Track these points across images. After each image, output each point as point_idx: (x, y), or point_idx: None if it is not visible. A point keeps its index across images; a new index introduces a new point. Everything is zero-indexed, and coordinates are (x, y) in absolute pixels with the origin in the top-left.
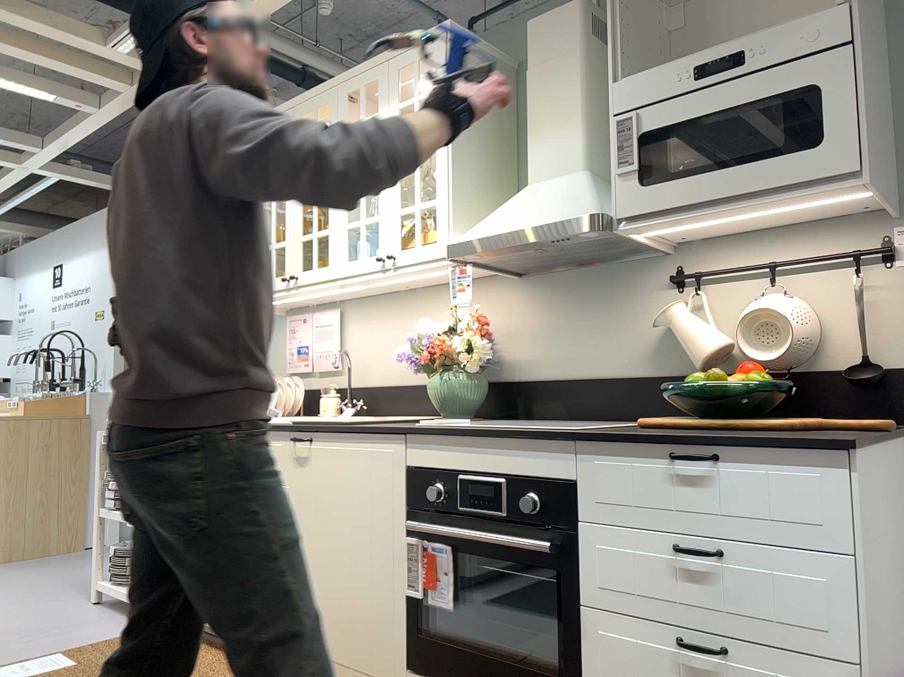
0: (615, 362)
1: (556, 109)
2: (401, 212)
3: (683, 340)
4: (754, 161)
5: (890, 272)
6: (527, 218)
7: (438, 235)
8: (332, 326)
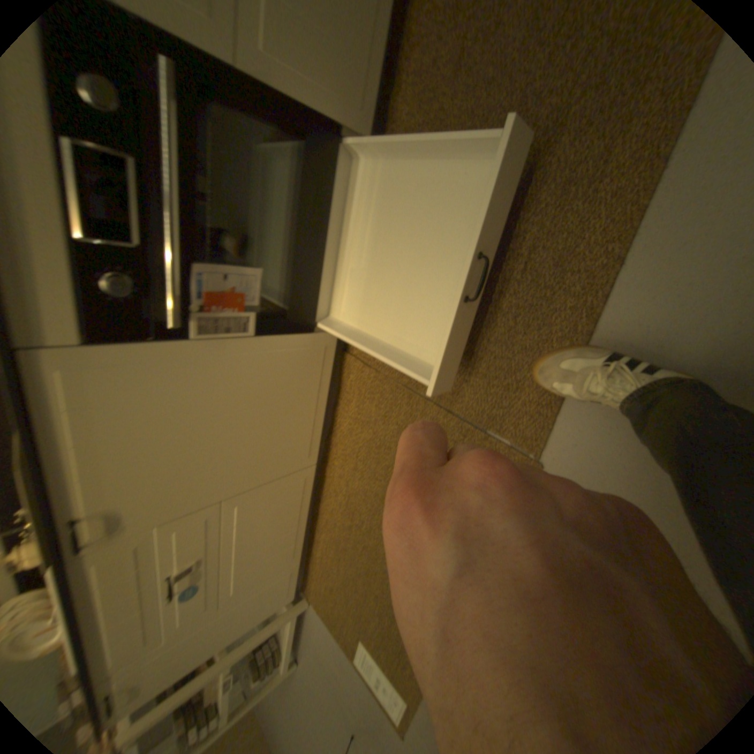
0: None
1: None
2: None
3: None
4: None
5: None
6: None
7: None
8: None
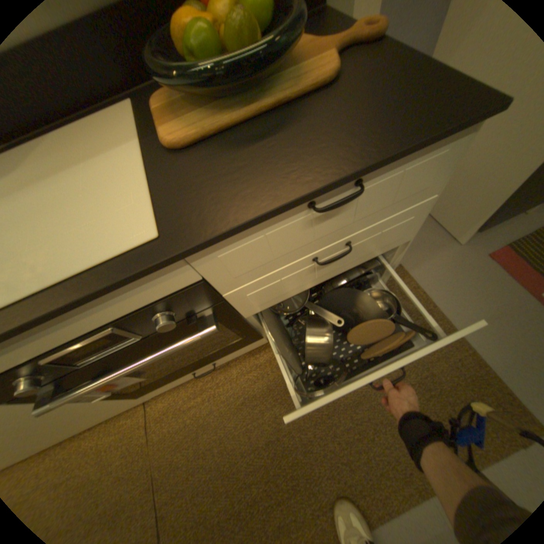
0: None
1: None
2: None
3: None
4: None
5: None
6: None
7: None
8: None
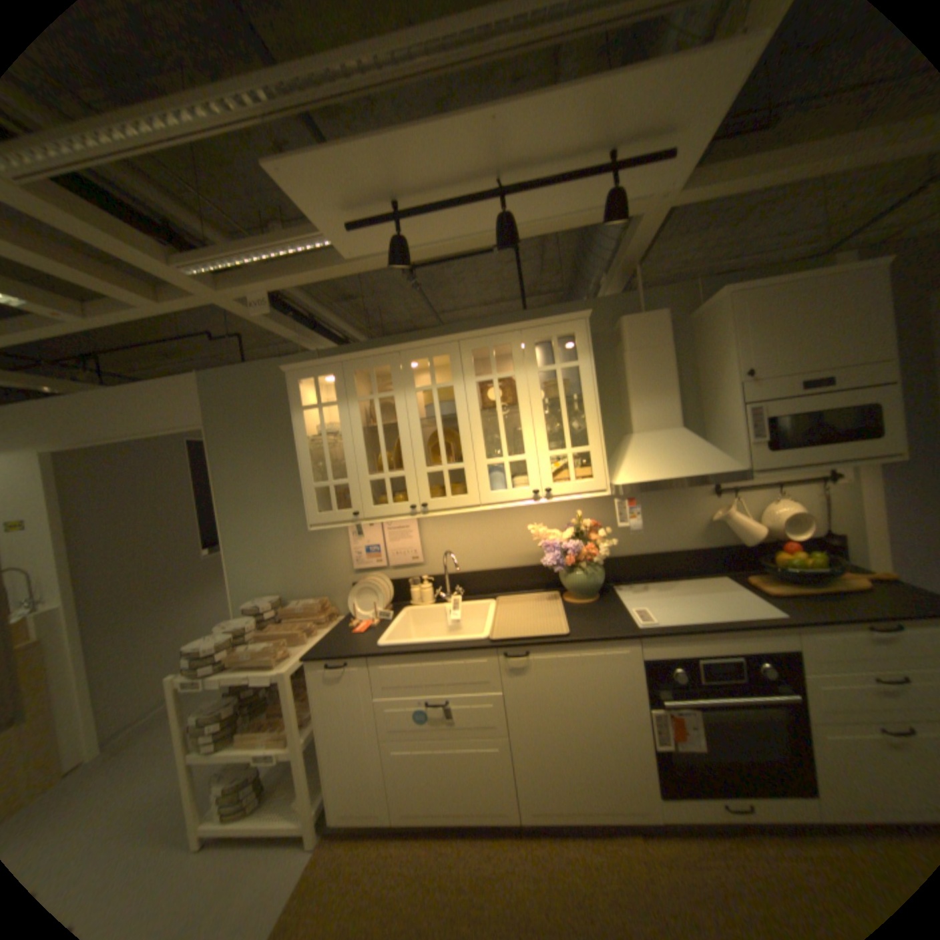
0: (678, 542)
1: (658, 383)
2: (552, 456)
3: (739, 530)
4: (845, 444)
5: (838, 487)
6: (682, 468)
7: (594, 475)
8: (410, 528)
